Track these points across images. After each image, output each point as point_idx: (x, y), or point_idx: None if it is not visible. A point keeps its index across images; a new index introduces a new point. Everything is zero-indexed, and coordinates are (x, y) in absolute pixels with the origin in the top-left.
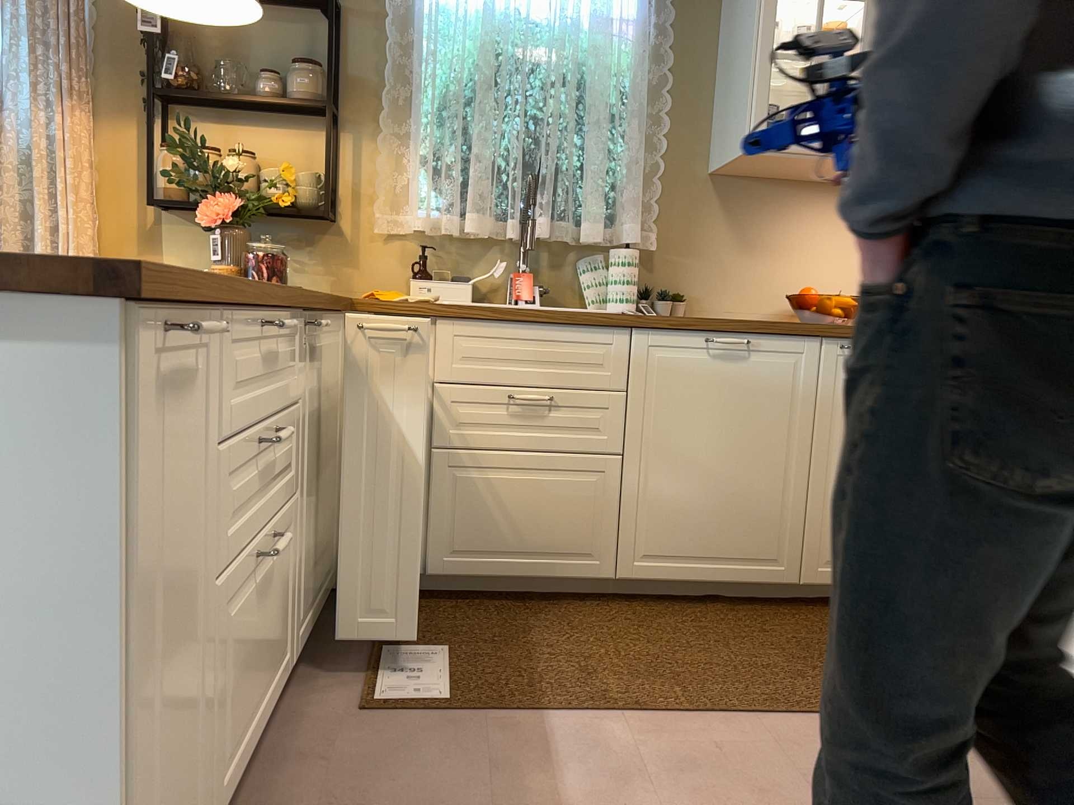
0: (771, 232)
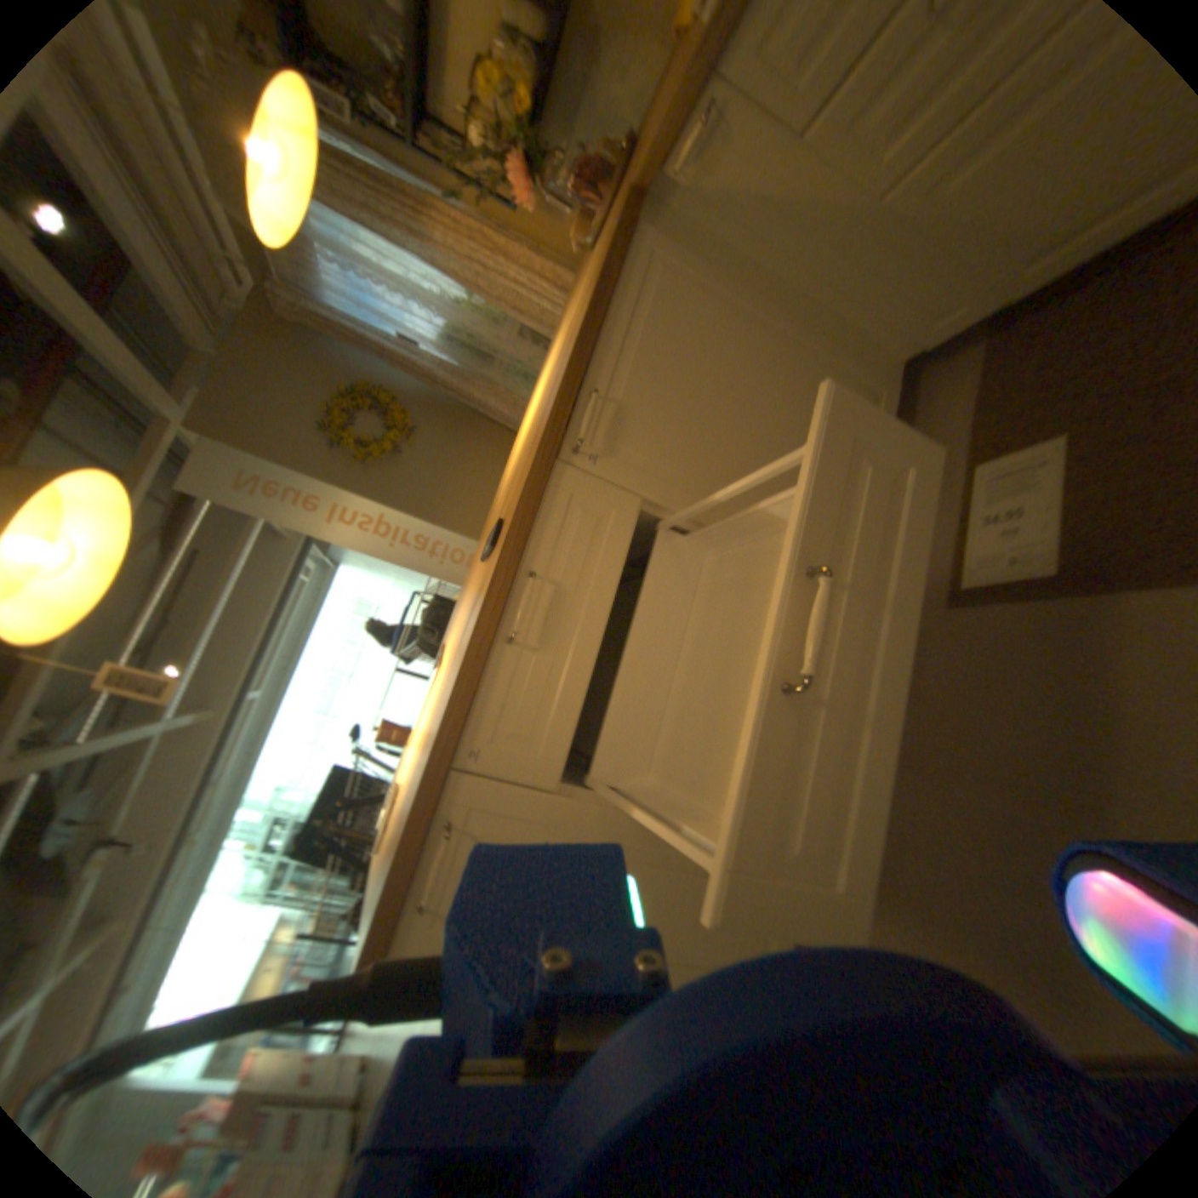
0: None
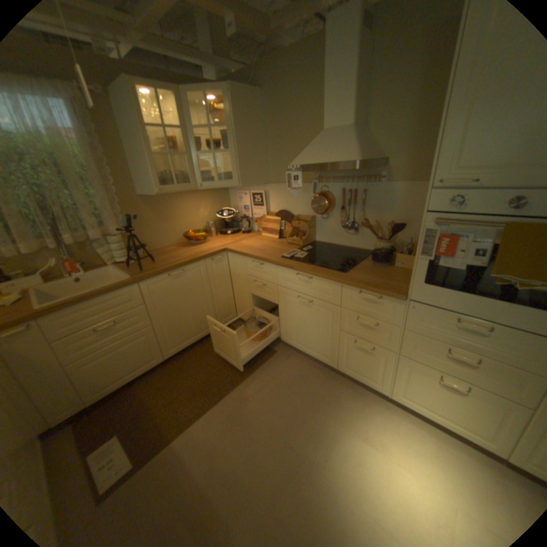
0: (168, 213)
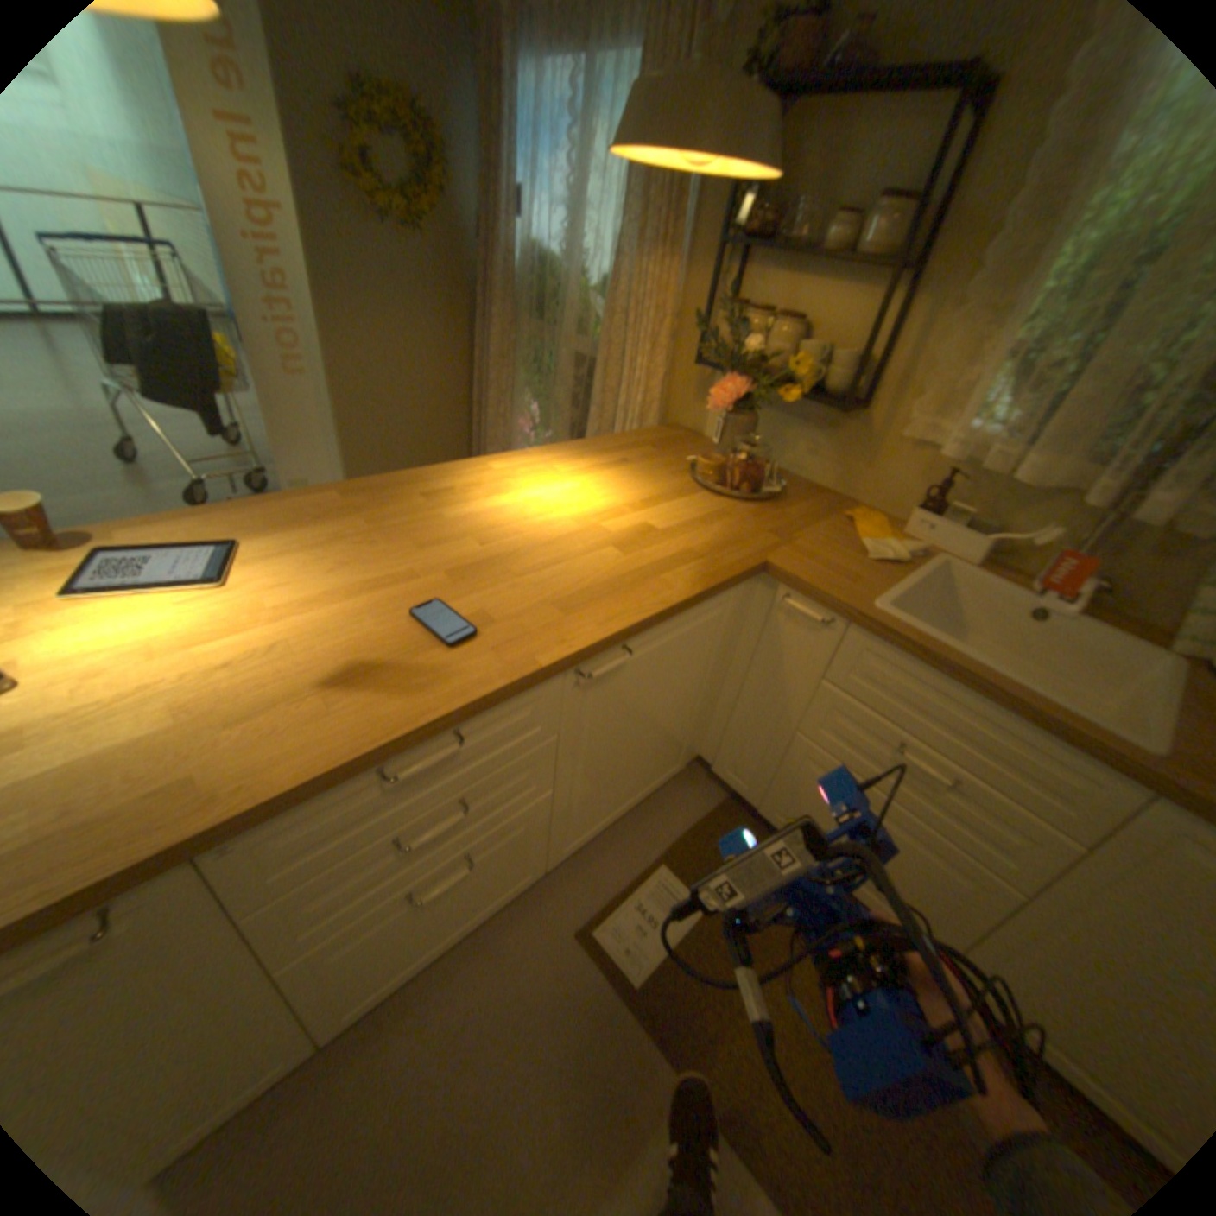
0: None
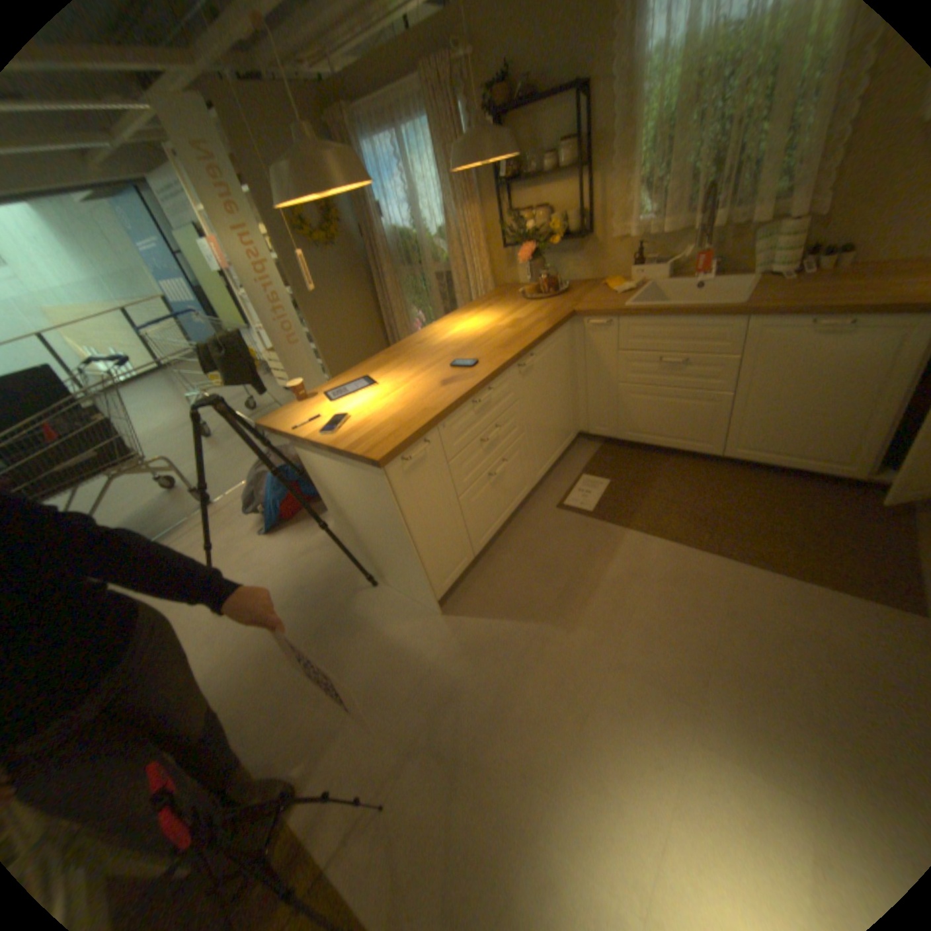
0: None
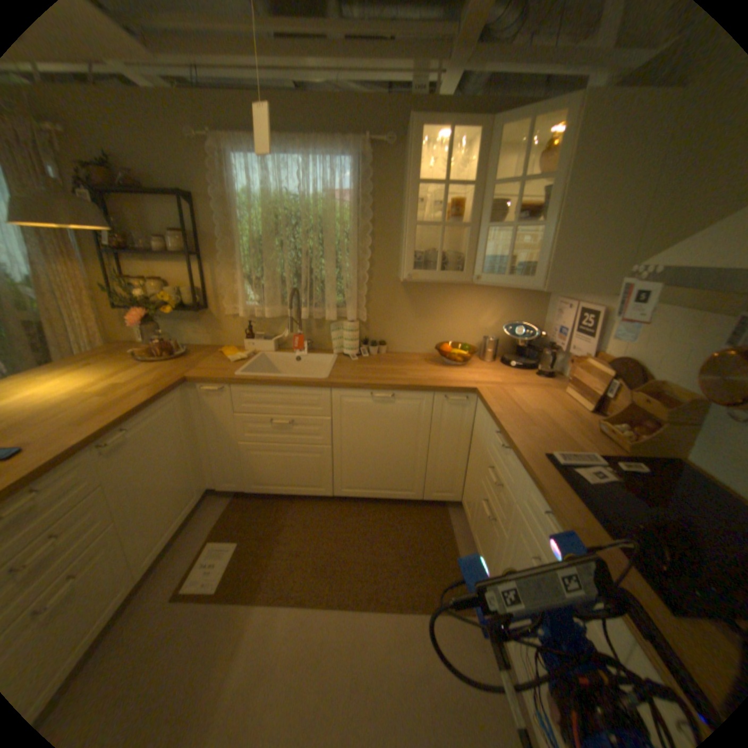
0: (432, 308)
